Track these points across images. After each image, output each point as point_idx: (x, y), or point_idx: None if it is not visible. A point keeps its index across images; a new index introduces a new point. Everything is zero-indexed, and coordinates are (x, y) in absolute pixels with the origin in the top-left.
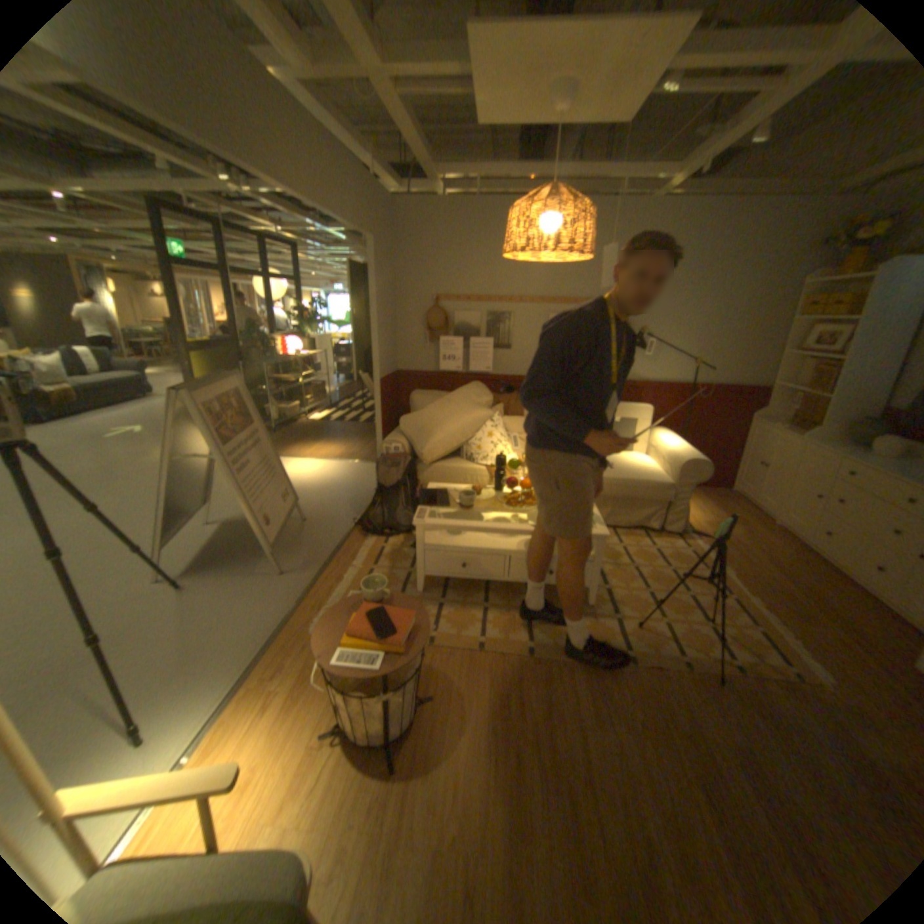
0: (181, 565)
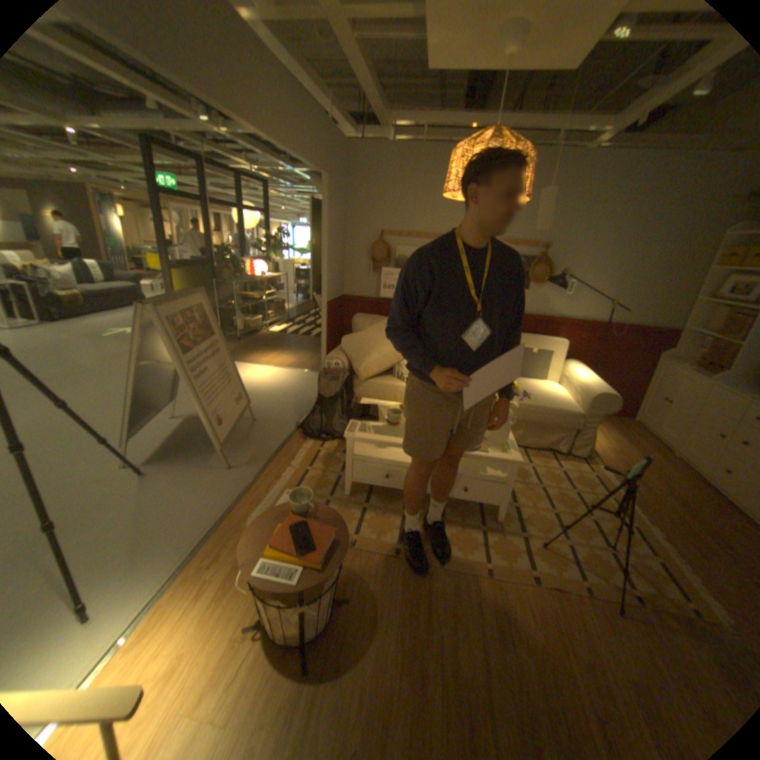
0: (147, 453)
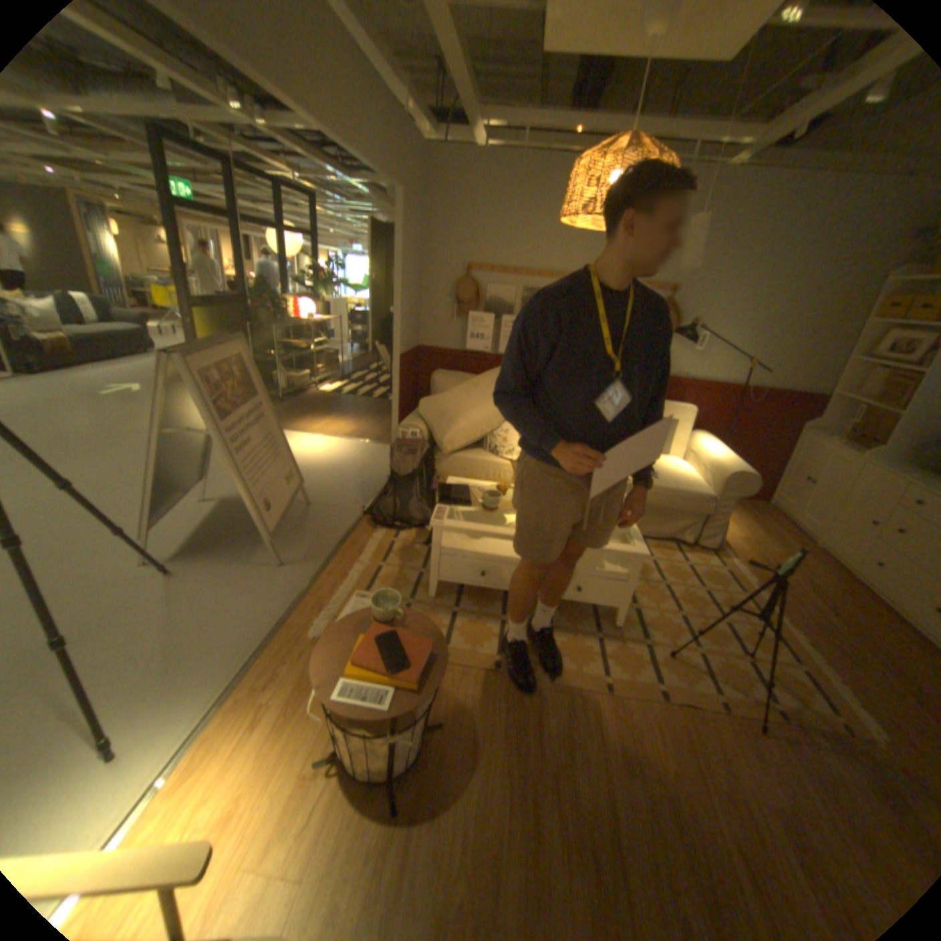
0: (172, 546)
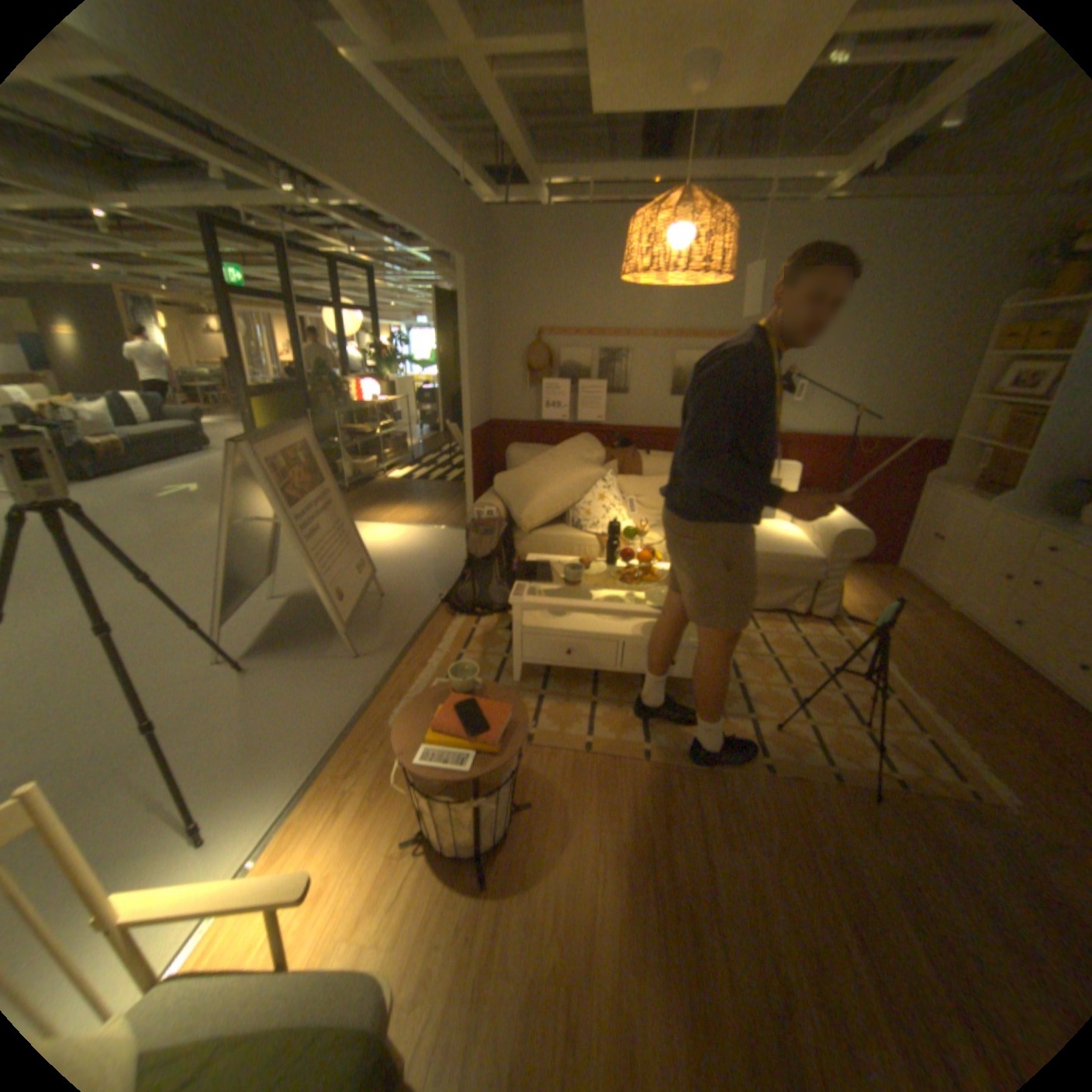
0: (244, 644)
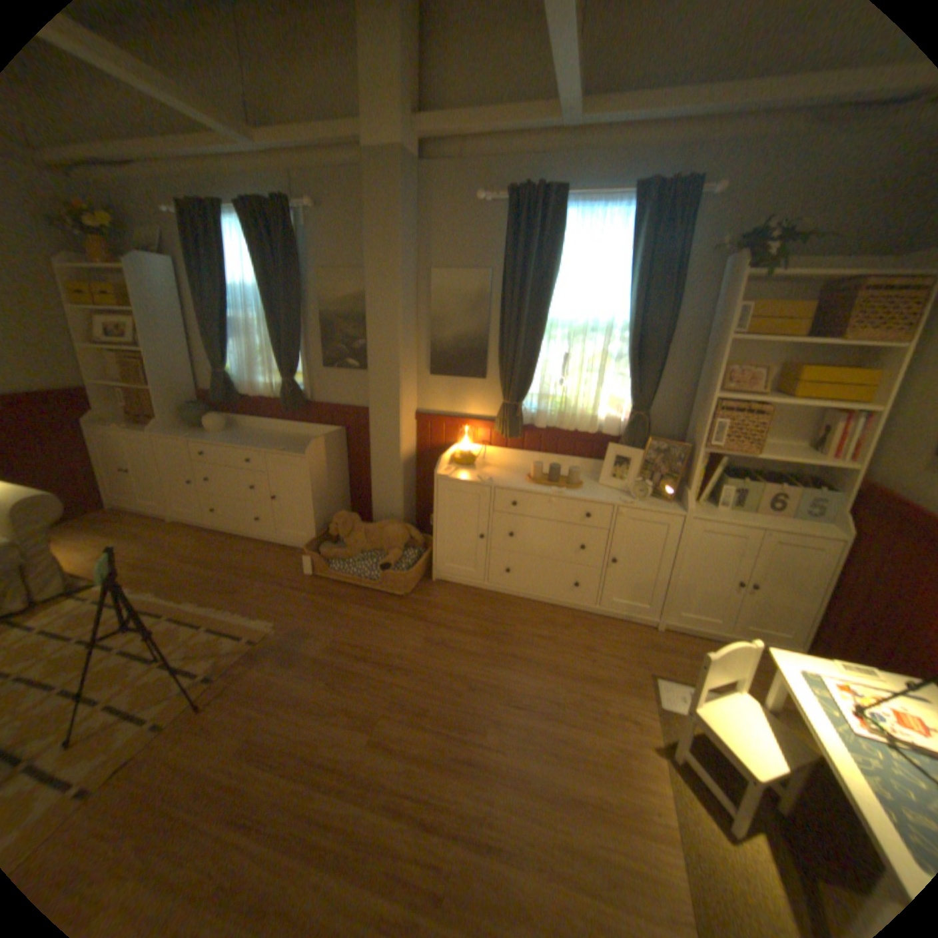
0: None
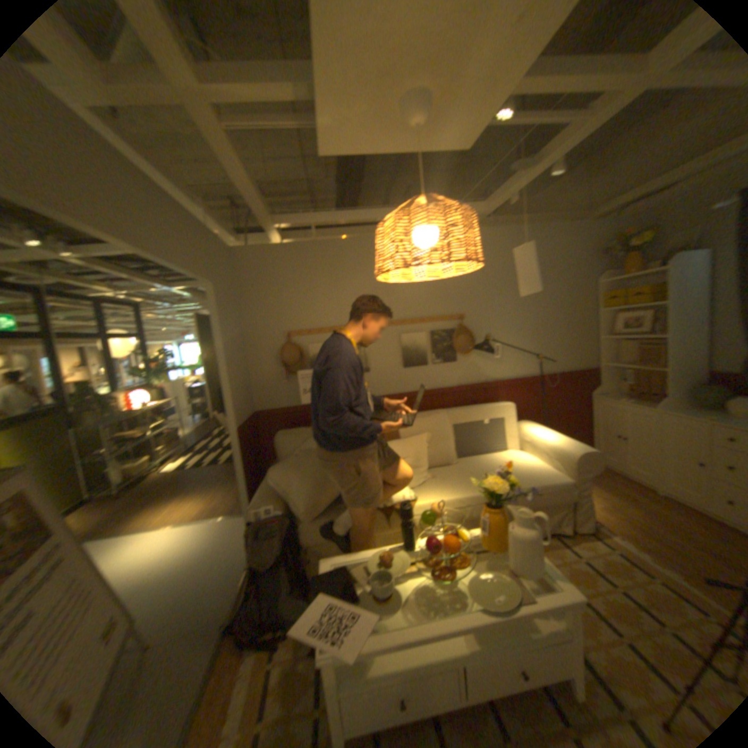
0: None
